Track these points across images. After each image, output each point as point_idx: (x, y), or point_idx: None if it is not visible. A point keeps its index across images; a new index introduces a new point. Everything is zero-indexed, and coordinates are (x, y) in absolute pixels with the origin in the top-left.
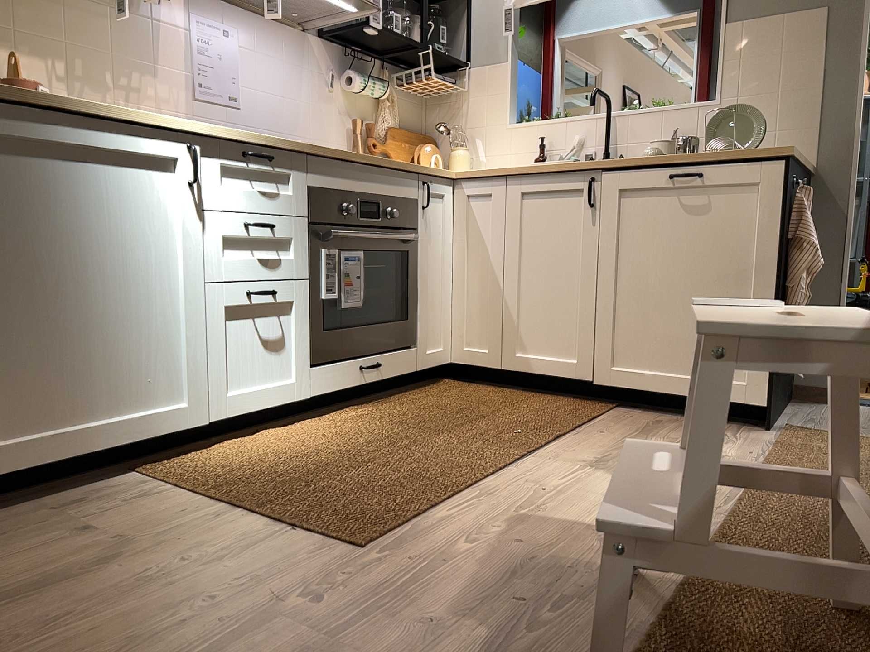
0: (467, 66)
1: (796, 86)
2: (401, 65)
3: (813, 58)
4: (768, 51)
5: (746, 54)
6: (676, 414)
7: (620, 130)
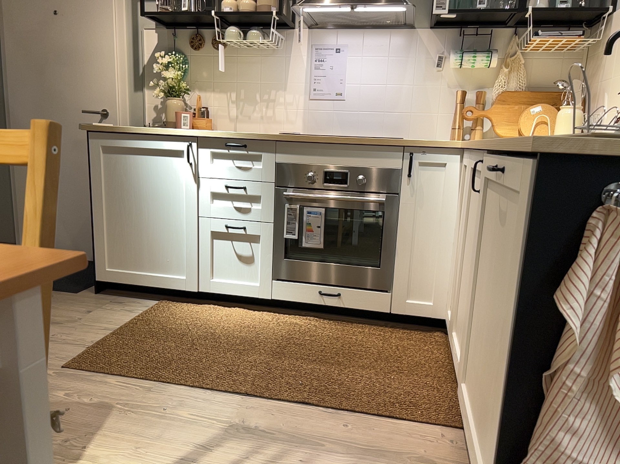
0: (608, 10)
1: None
2: (538, 25)
3: None
4: None
5: None
6: None
7: None
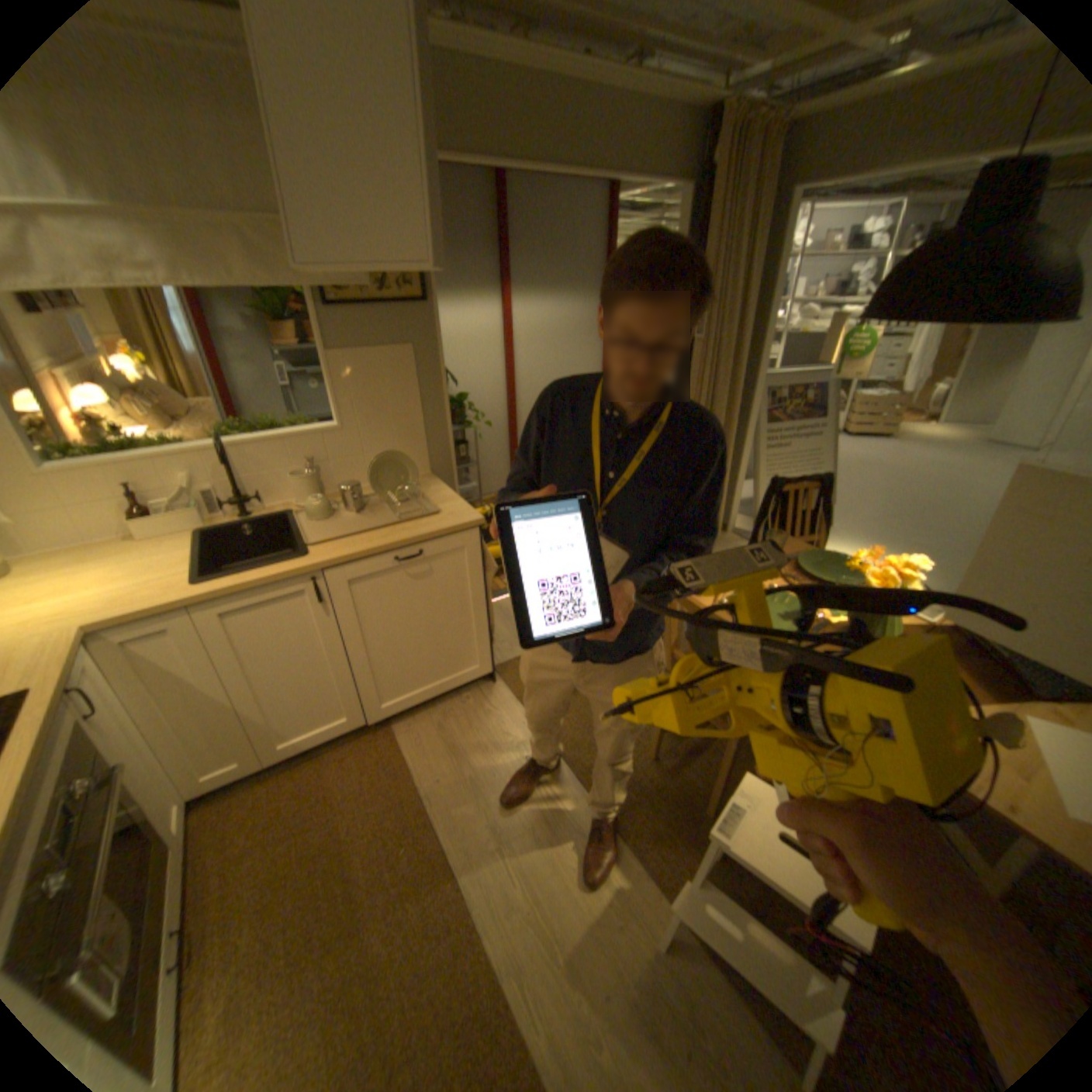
0: None
1: (403, 412)
2: None
3: (411, 389)
4: (373, 381)
5: (354, 382)
6: (434, 708)
7: (237, 461)
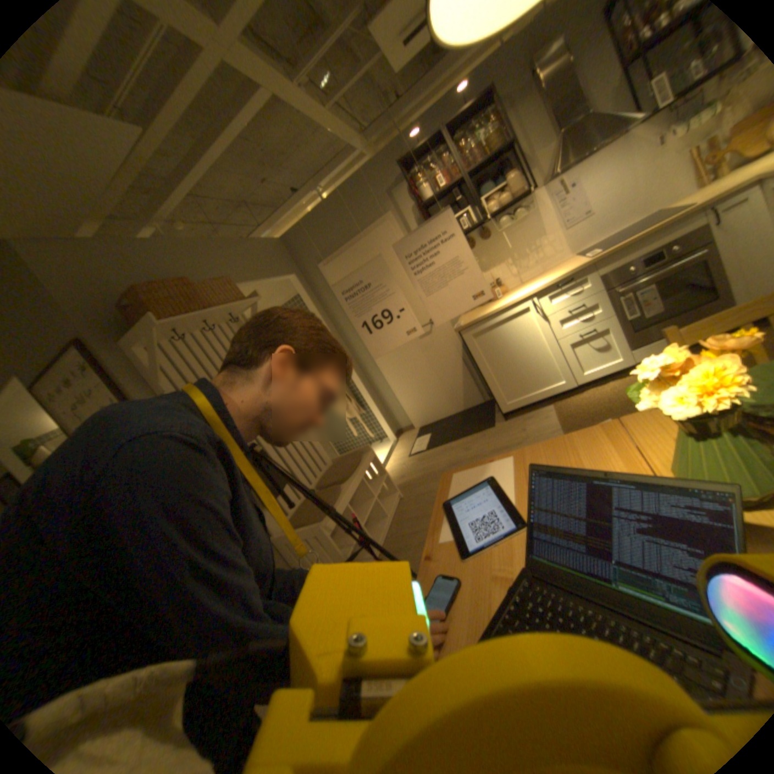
0: None
1: None
2: None
3: None
4: None
5: None
6: None
7: None
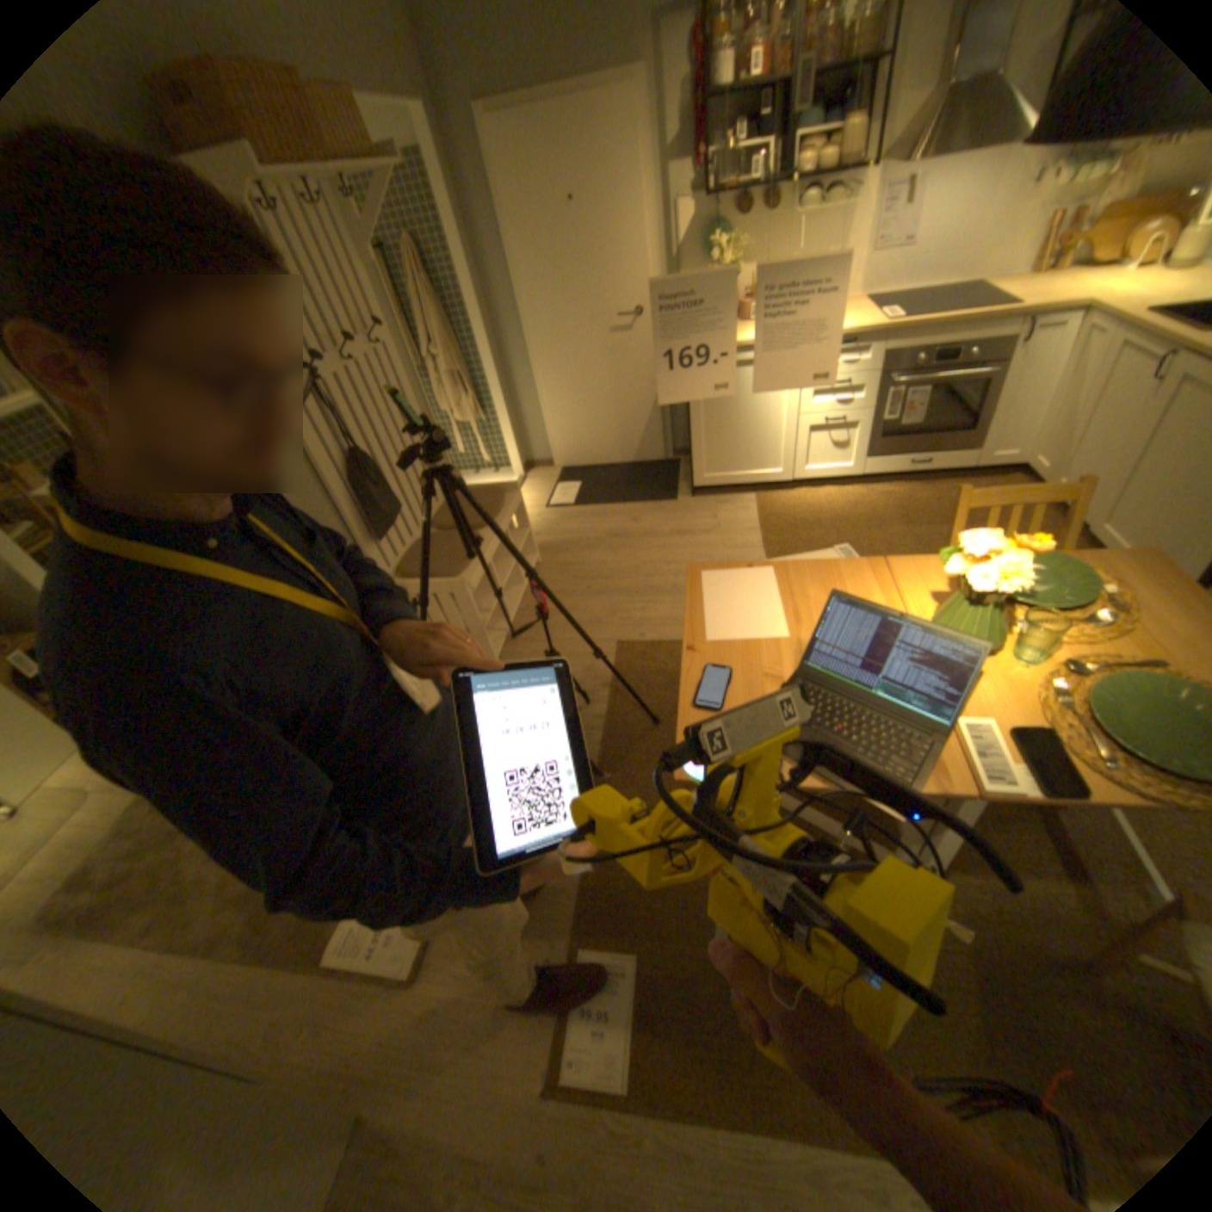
0: None
1: None
2: None
3: None
4: None
5: None
6: None
7: None
